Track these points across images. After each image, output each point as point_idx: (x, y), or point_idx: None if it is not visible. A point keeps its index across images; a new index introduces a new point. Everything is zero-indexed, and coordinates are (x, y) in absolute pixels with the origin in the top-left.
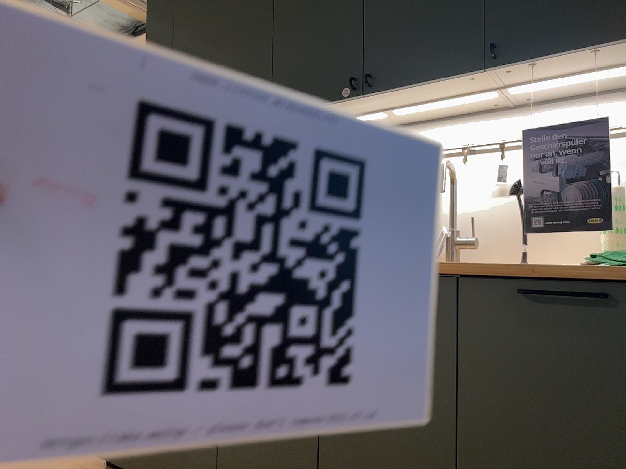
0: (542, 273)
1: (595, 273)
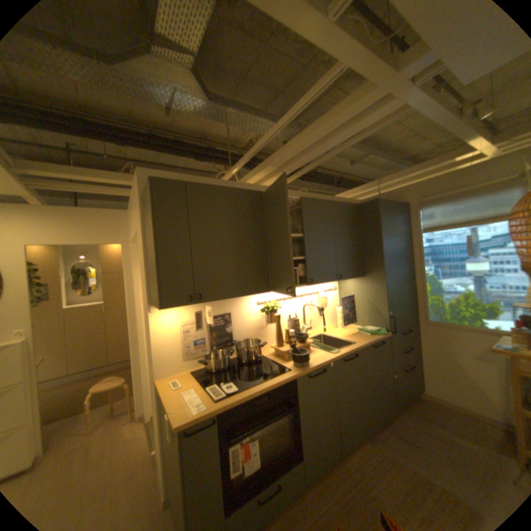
0: (376, 341)
1: (382, 338)
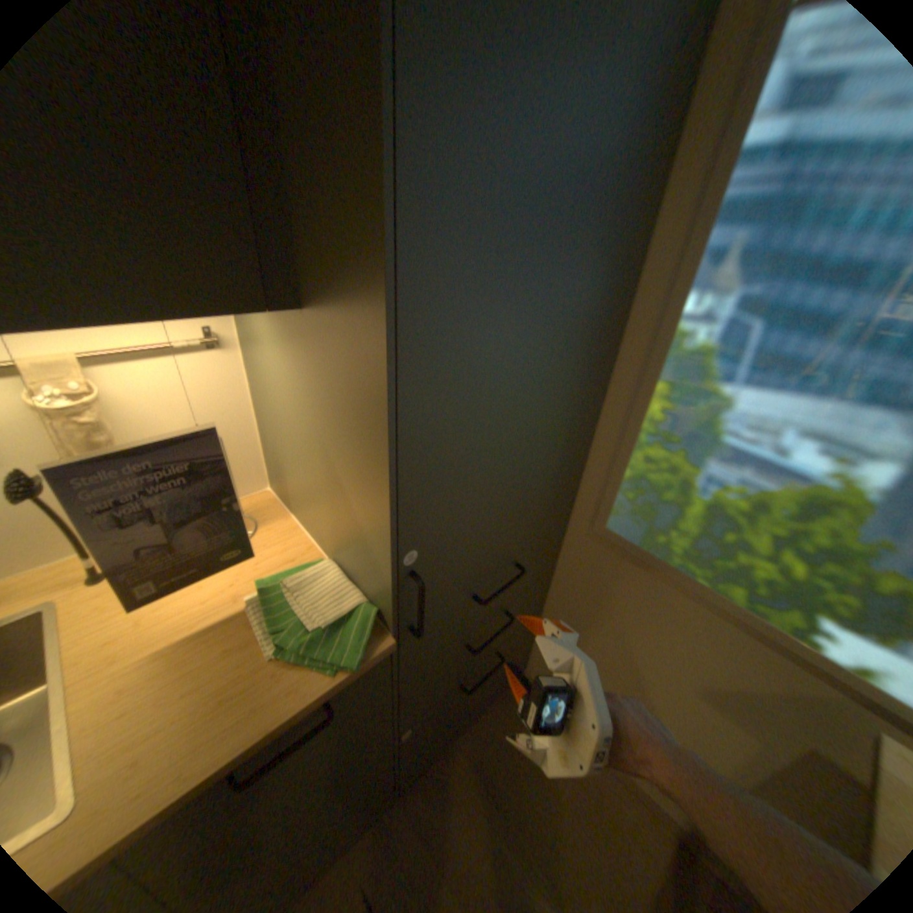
0: (253, 751)
1: (317, 708)
